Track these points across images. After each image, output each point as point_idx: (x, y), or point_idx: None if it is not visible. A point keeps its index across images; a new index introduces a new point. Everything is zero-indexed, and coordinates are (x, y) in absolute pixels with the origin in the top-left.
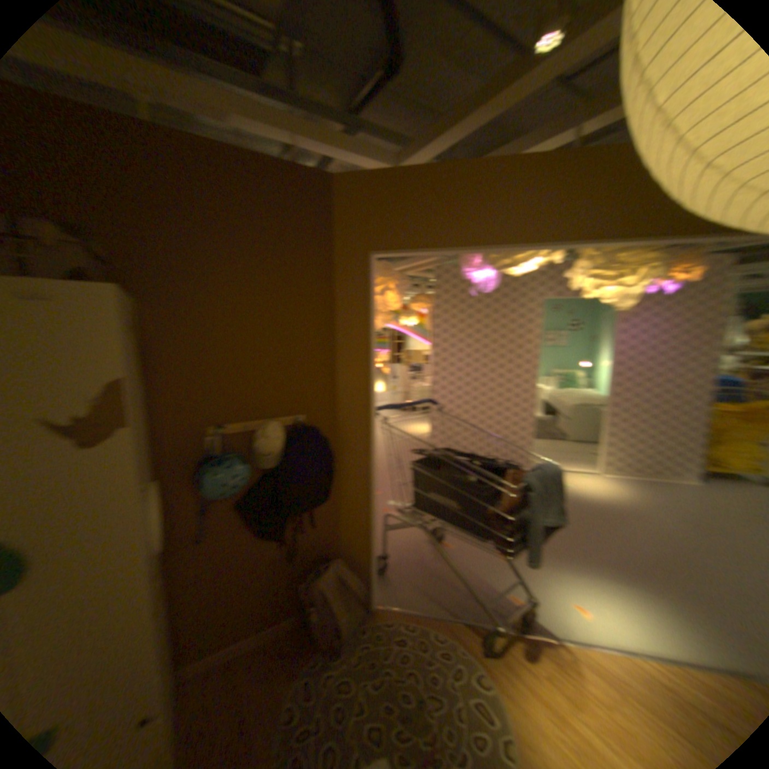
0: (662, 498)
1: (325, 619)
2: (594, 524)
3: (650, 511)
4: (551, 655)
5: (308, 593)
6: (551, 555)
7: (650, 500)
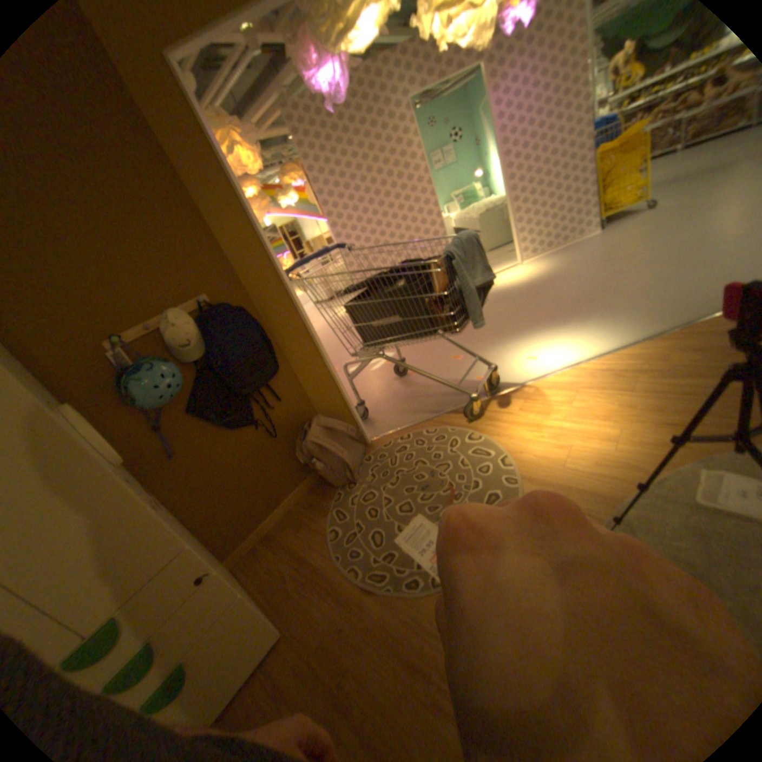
0: (576, 253)
1: (331, 458)
2: (527, 296)
3: (569, 266)
4: (520, 393)
5: (306, 447)
6: (500, 334)
7: (566, 259)
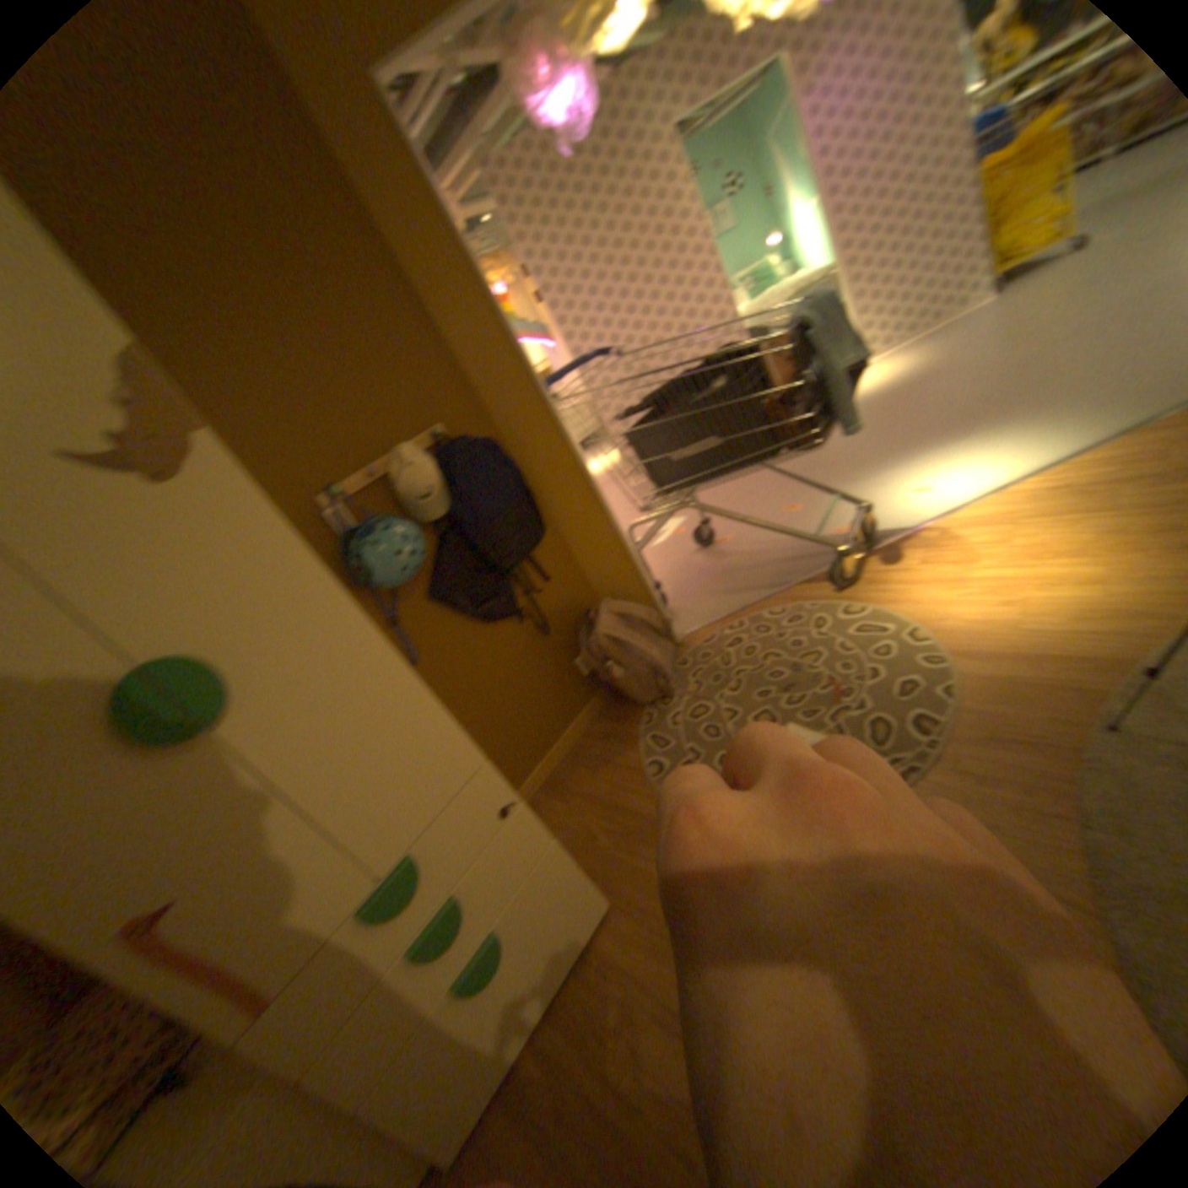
0: (961, 334)
1: (637, 658)
2: (893, 407)
3: (954, 355)
4: (918, 540)
5: (598, 643)
6: (859, 465)
7: (946, 345)
